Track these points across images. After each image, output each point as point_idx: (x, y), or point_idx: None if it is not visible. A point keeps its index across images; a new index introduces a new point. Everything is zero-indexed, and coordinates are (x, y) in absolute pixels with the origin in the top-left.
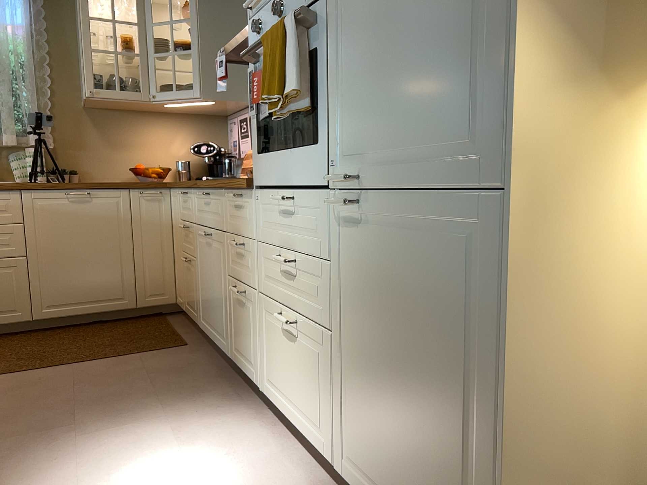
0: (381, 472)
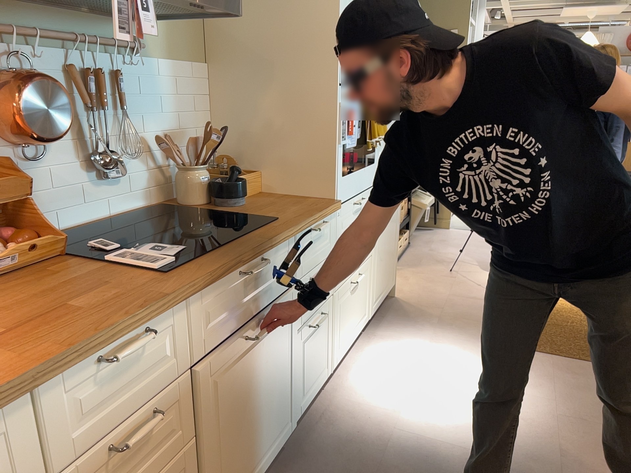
0: (381, 286)
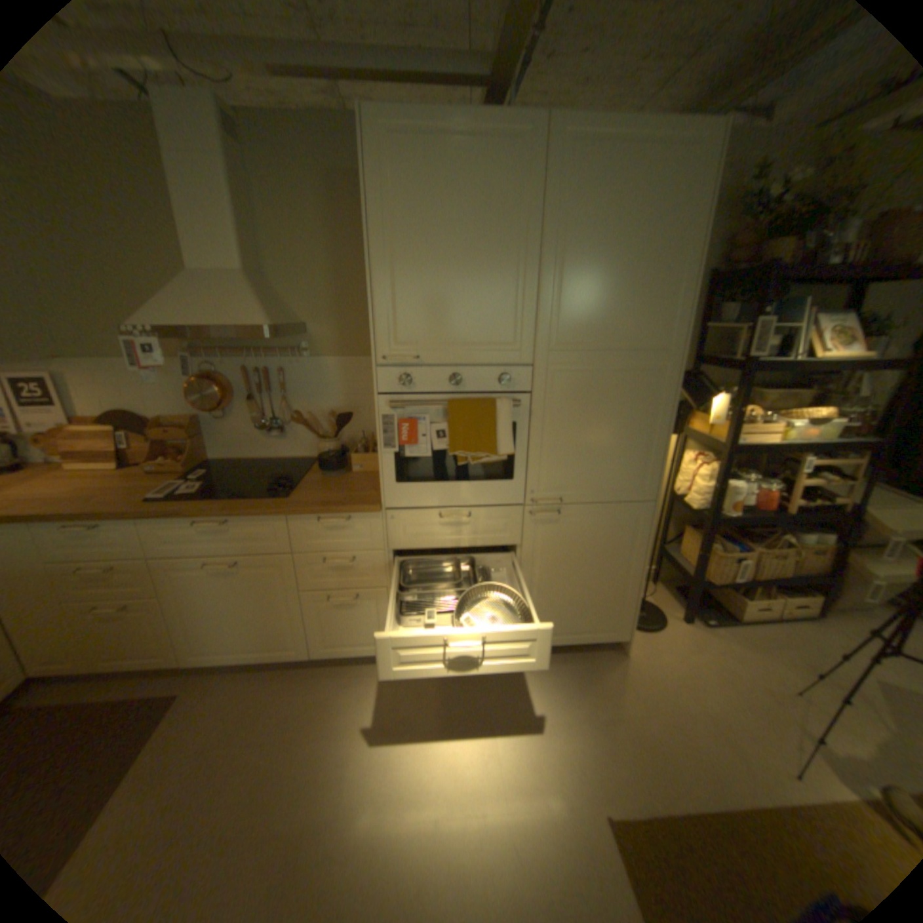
0: (560, 626)
